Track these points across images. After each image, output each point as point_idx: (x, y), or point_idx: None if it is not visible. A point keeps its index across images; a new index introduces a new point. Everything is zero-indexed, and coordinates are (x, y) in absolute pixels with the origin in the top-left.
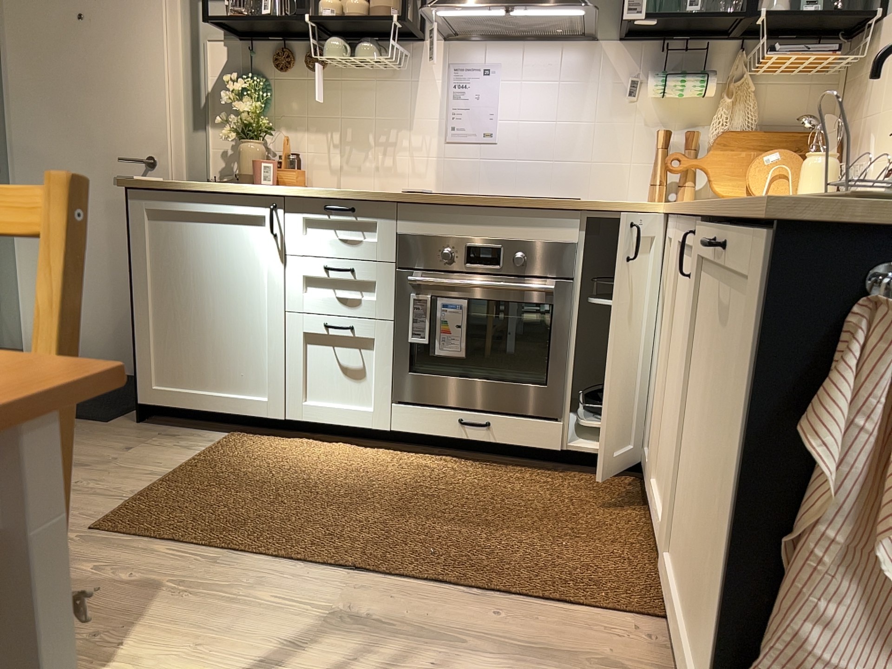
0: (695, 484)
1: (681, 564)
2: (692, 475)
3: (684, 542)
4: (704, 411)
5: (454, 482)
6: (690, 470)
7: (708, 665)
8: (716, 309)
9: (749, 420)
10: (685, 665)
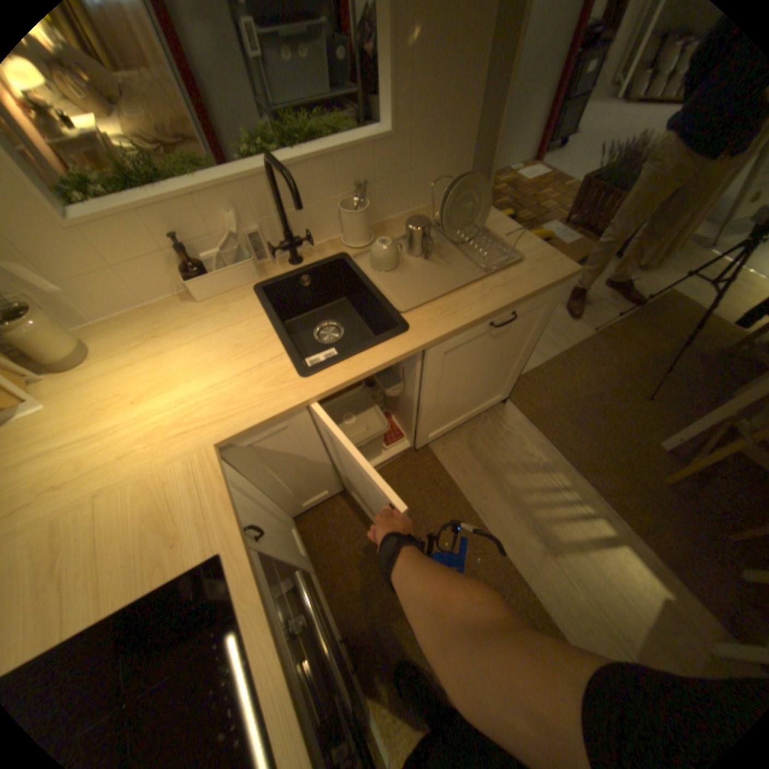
0: (454, 400)
1: (441, 425)
2: (446, 404)
3: (442, 420)
4: (459, 381)
5: (391, 637)
6: (441, 407)
7: (491, 396)
8: (468, 350)
9: (536, 331)
10: (472, 416)
